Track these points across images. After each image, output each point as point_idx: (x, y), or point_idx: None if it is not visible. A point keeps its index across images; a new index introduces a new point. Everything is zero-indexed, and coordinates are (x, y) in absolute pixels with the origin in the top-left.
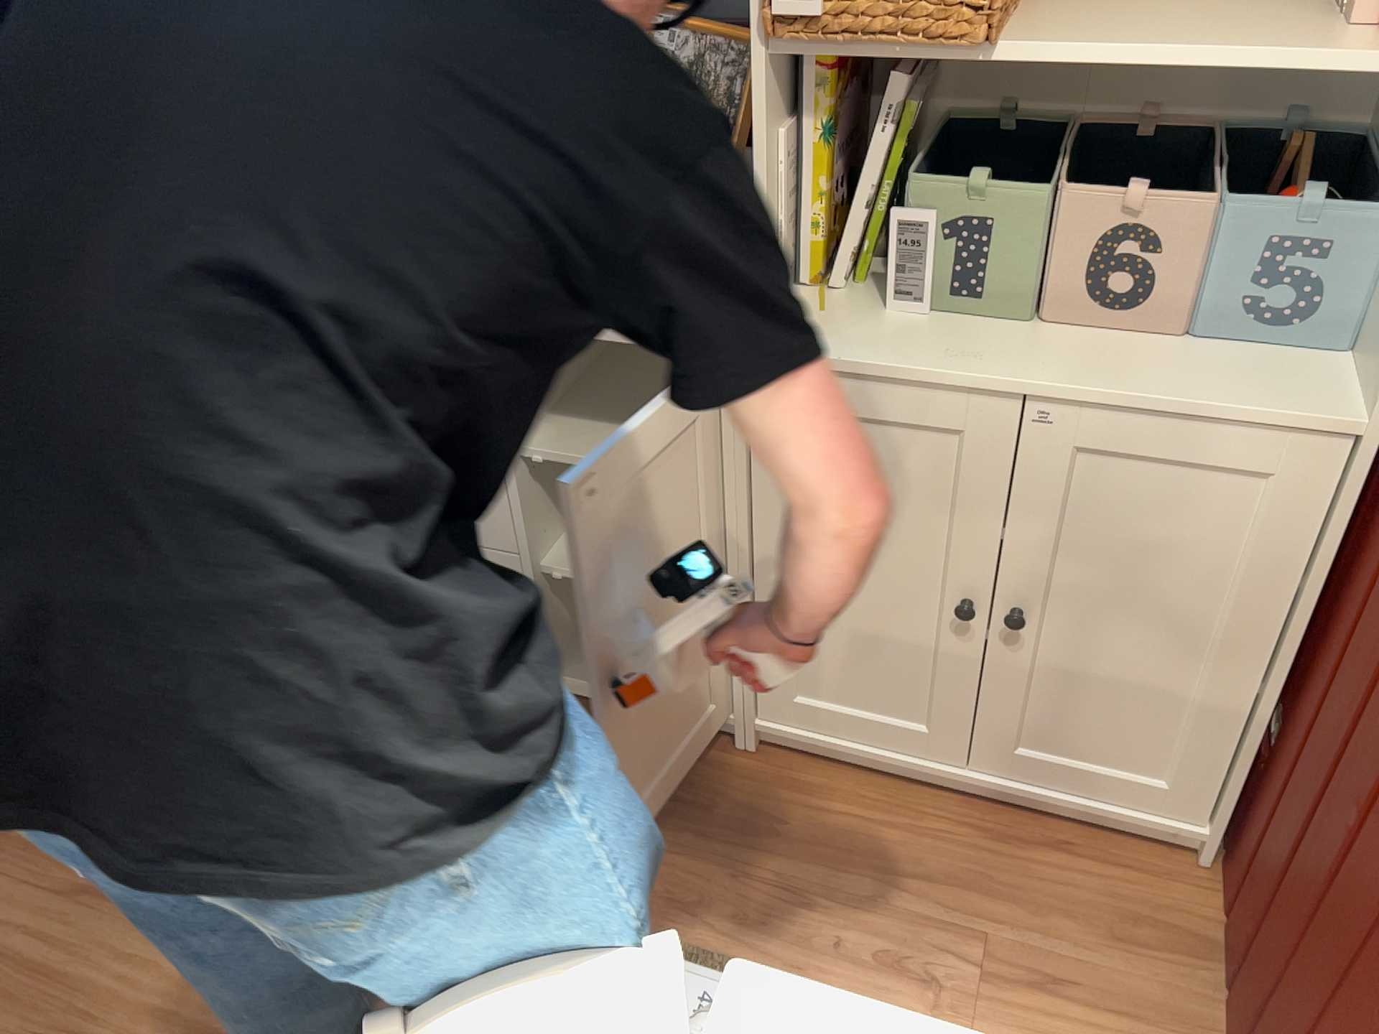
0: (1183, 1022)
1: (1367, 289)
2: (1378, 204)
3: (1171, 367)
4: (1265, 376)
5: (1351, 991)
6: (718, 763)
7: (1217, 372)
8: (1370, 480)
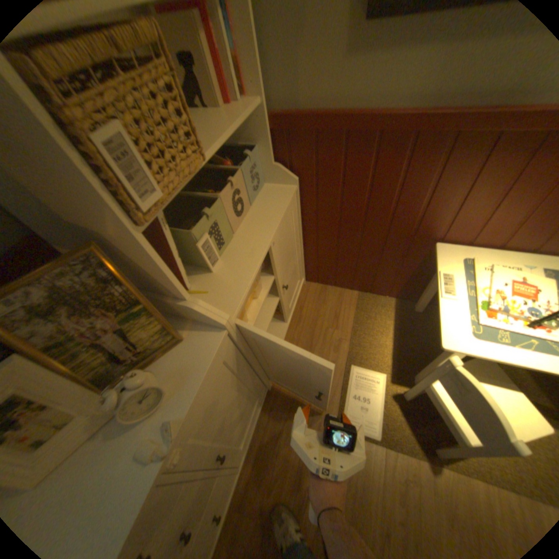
0: (342, 294)
1: (264, 164)
2: (248, 146)
3: (264, 210)
4: (271, 195)
5: (392, 245)
6: (276, 398)
7: (268, 202)
8: (301, 194)
